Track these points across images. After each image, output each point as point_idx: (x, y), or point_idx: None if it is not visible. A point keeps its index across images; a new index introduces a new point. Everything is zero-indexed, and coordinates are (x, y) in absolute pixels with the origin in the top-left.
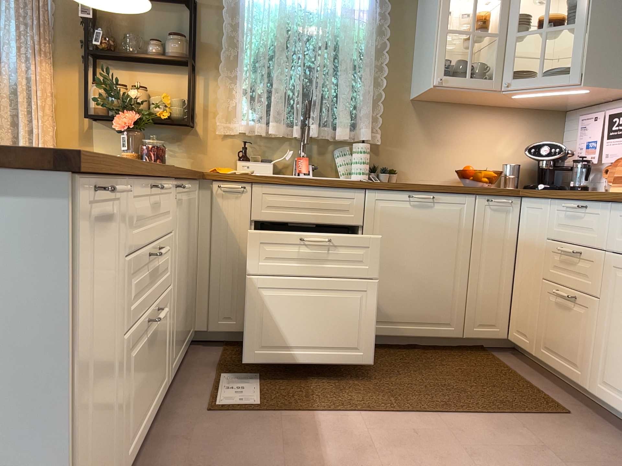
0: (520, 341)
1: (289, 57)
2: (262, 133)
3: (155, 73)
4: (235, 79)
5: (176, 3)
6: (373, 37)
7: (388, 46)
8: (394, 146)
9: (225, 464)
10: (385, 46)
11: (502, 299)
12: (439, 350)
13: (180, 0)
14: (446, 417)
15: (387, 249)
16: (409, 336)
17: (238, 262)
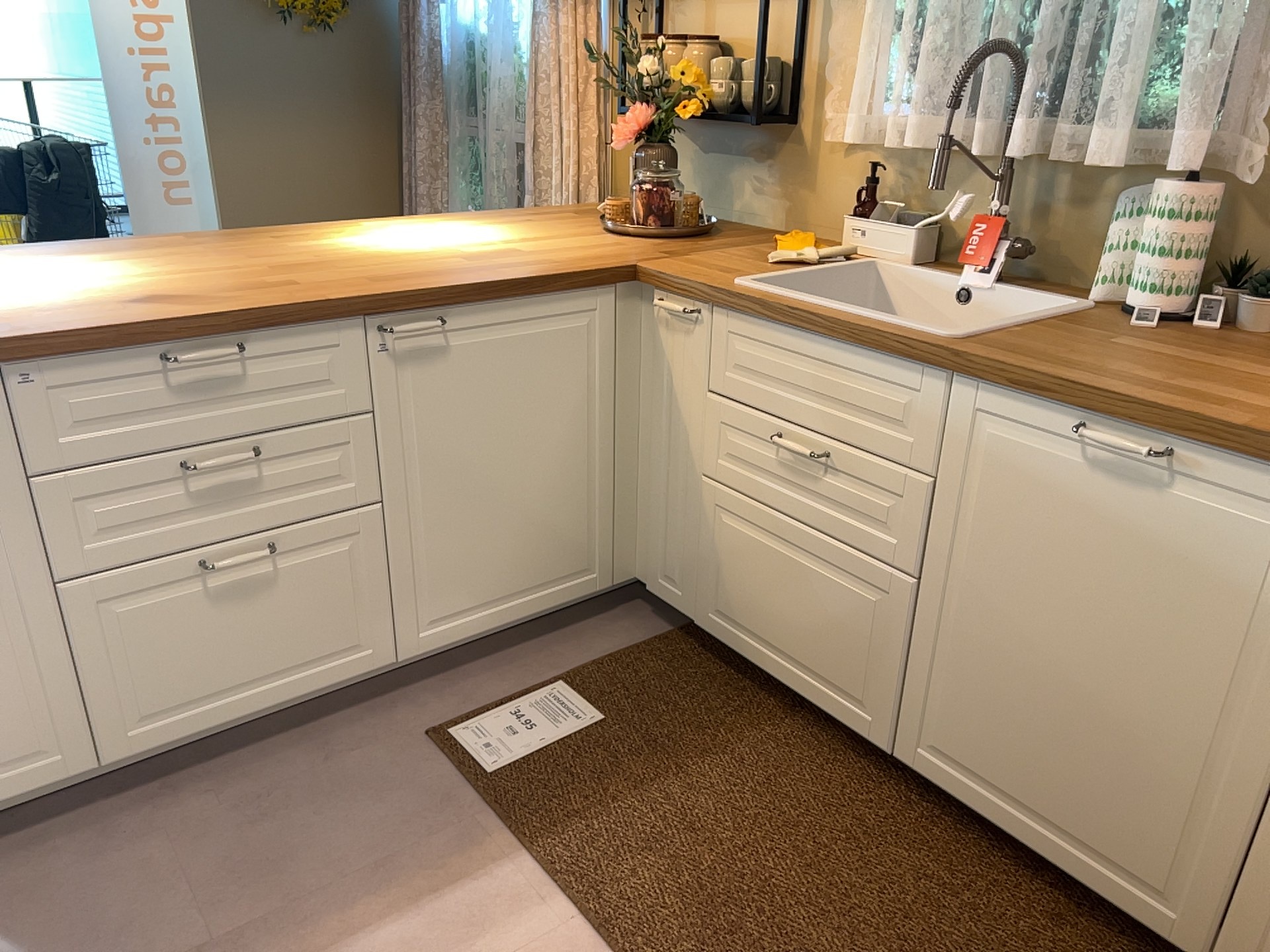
0: None
1: None
2: (899, 146)
3: None
4: None
5: None
6: None
7: None
8: None
9: (292, 827)
10: None
11: None
12: (1129, 944)
13: None
14: None
15: (989, 571)
16: (1024, 843)
17: (688, 474)
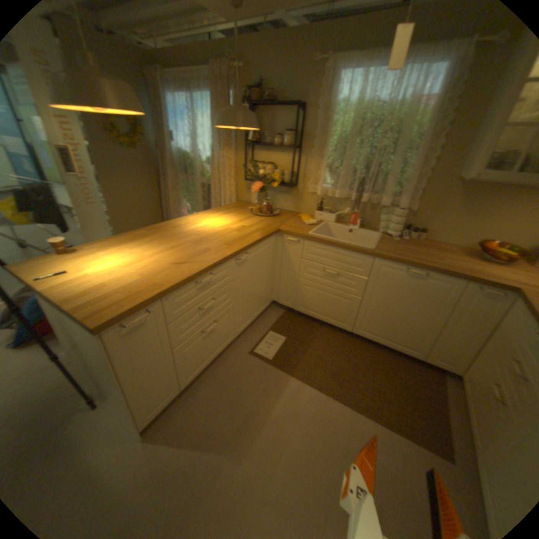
0: (466, 387)
1: (358, 143)
2: (332, 195)
3: (279, 152)
4: (323, 156)
5: (293, 104)
6: (436, 121)
7: (448, 129)
8: (431, 211)
9: (235, 389)
10: (446, 128)
11: (467, 353)
12: (406, 360)
13: (295, 102)
14: (361, 417)
15: (381, 296)
16: (385, 346)
17: (294, 277)
